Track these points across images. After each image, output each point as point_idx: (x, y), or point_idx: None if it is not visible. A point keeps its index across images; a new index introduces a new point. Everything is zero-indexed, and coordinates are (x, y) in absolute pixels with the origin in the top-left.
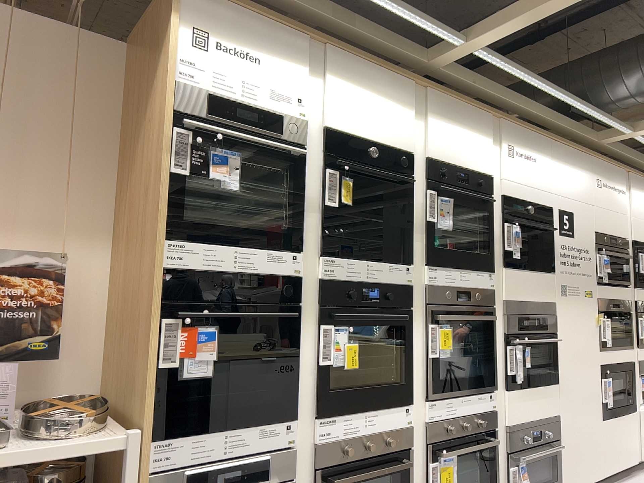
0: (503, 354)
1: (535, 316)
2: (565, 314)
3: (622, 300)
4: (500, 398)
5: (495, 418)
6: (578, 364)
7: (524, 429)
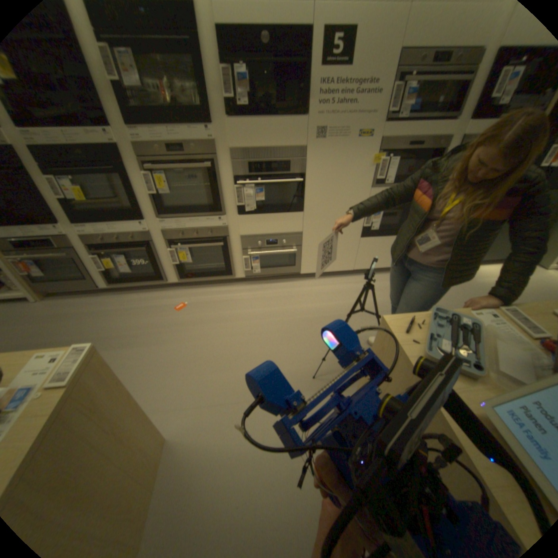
0: (233, 192)
1: (273, 162)
2: (321, 157)
3: (439, 136)
4: (233, 220)
5: (226, 231)
6: (335, 199)
7: (257, 239)
